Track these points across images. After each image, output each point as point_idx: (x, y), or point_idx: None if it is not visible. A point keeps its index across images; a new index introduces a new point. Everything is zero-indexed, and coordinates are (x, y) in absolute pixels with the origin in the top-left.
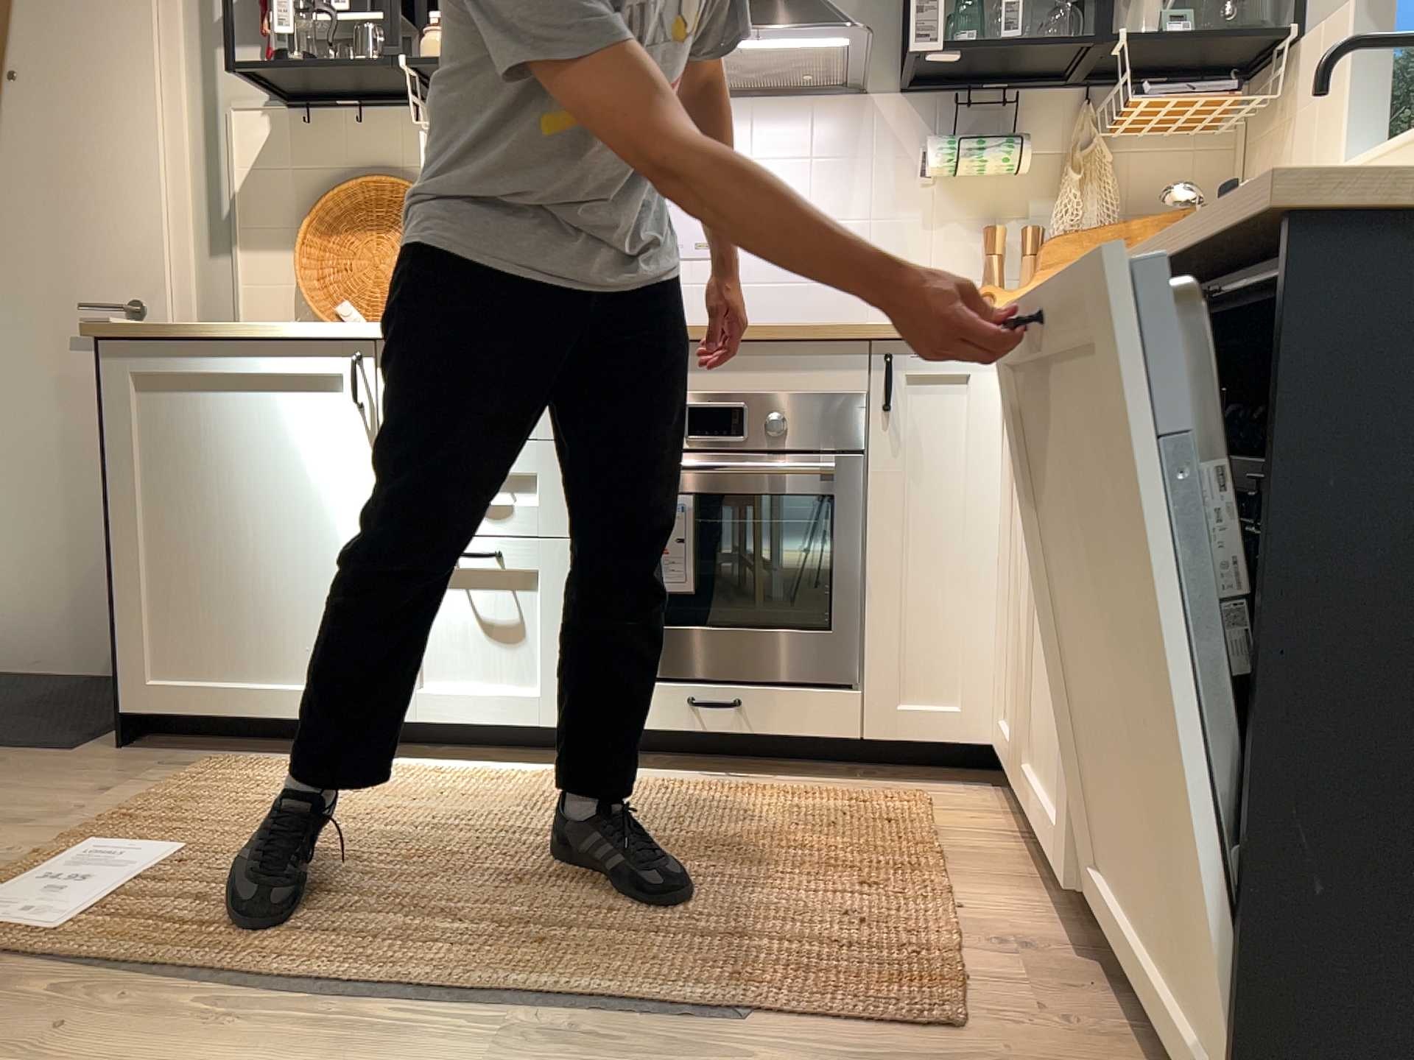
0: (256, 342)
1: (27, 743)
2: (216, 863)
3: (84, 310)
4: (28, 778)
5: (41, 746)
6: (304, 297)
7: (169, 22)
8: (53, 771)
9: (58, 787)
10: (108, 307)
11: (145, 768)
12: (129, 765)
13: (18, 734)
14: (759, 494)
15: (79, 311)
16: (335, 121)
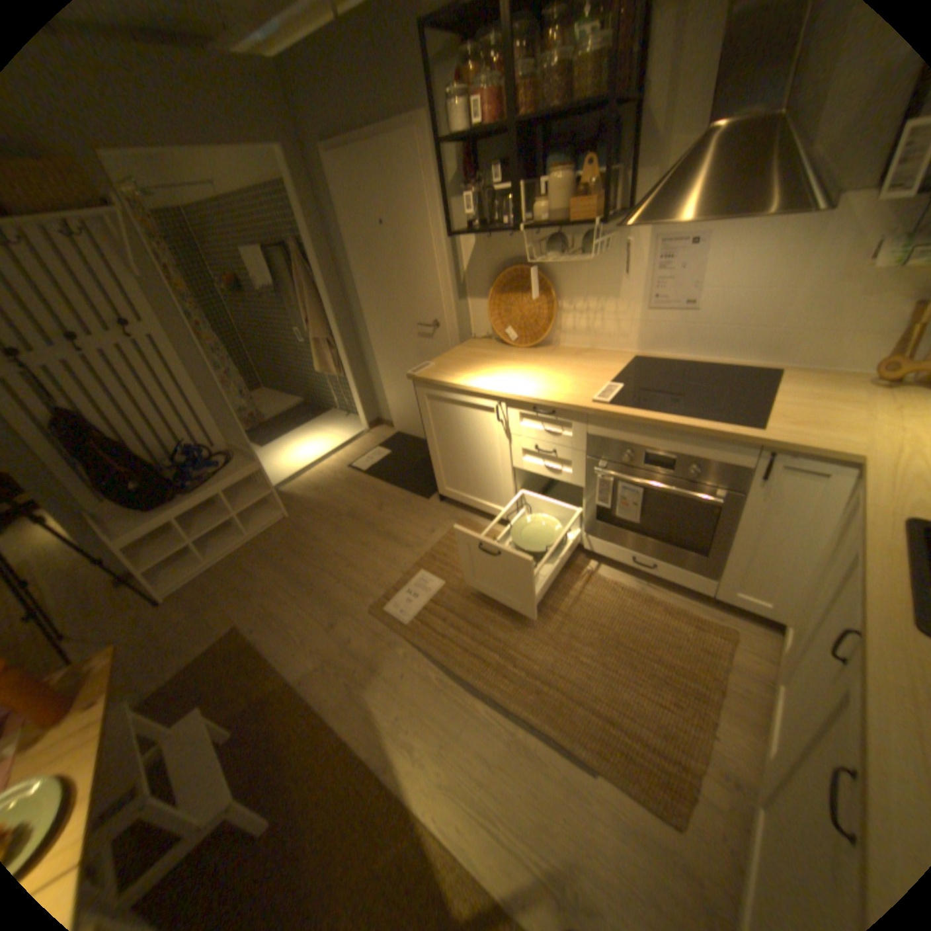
0: (462, 388)
1: (417, 490)
2: (453, 591)
3: (418, 325)
4: (414, 514)
5: (420, 493)
6: (492, 325)
7: (430, 187)
8: (421, 511)
9: (421, 522)
10: (425, 325)
11: (445, 516)
12: (441, 512)
13: (415, 483)
14: (677, 493)
15: (417, 325)
16: (501, 233)
